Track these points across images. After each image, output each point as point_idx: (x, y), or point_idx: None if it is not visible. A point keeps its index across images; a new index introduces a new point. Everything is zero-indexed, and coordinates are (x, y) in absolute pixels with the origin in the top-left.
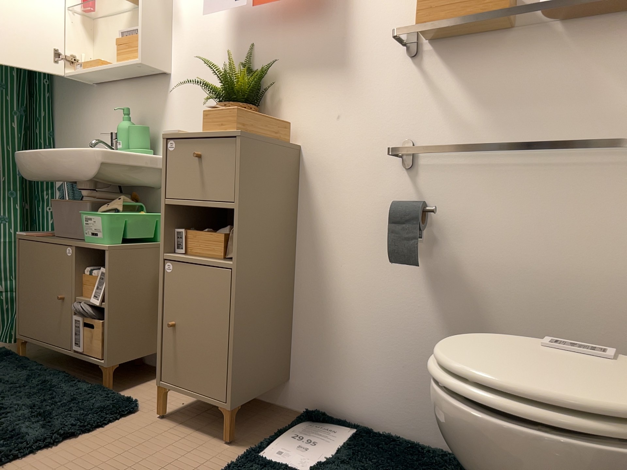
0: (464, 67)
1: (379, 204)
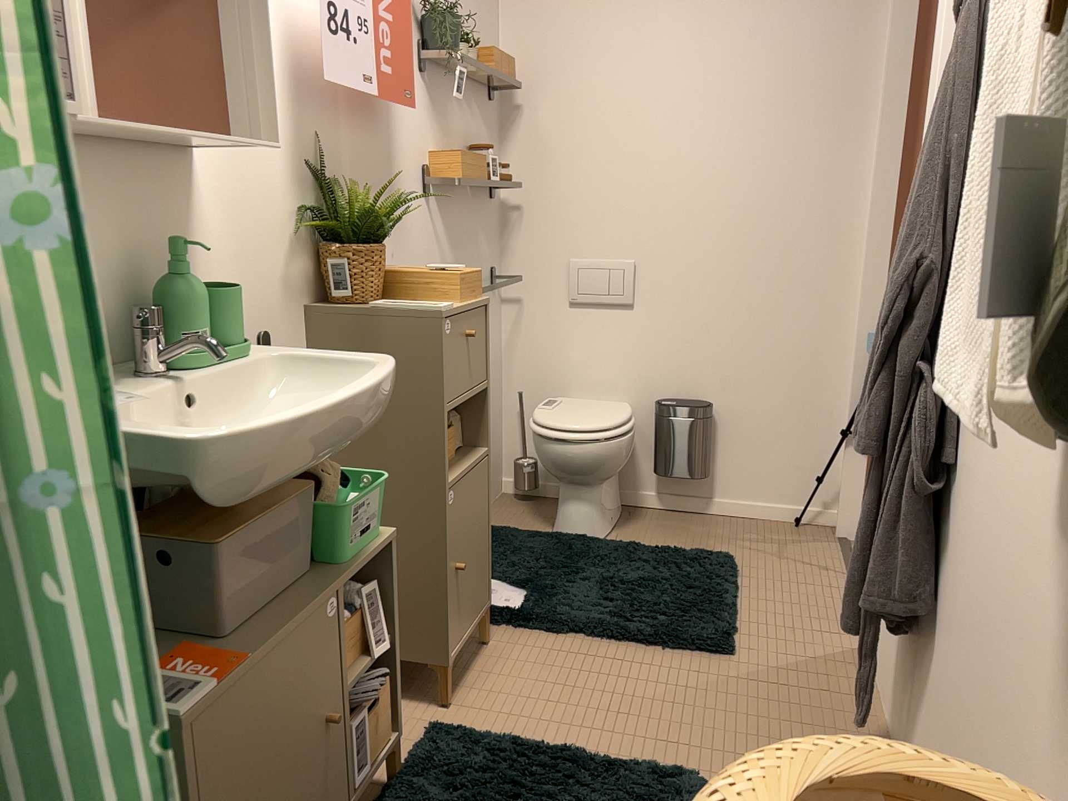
0: (447, 212)
1: None
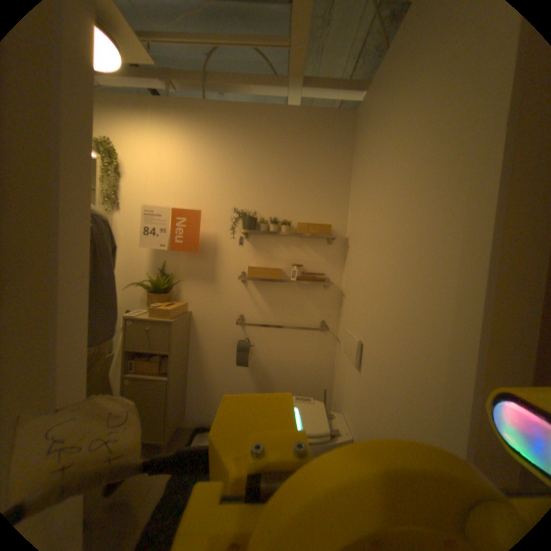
0: (265, 288)
1: (230, 338)
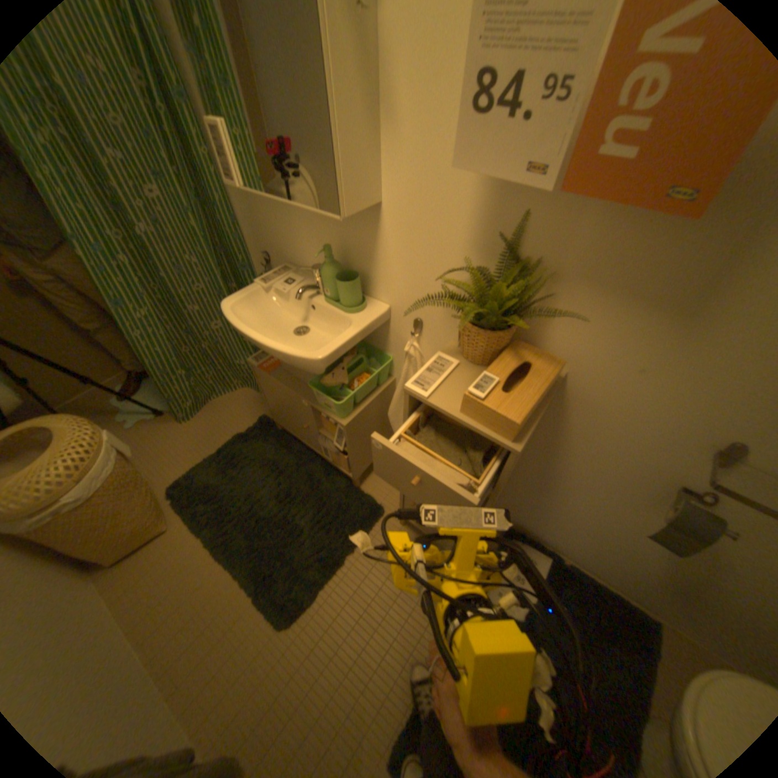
0: None
1: (655, 469)
